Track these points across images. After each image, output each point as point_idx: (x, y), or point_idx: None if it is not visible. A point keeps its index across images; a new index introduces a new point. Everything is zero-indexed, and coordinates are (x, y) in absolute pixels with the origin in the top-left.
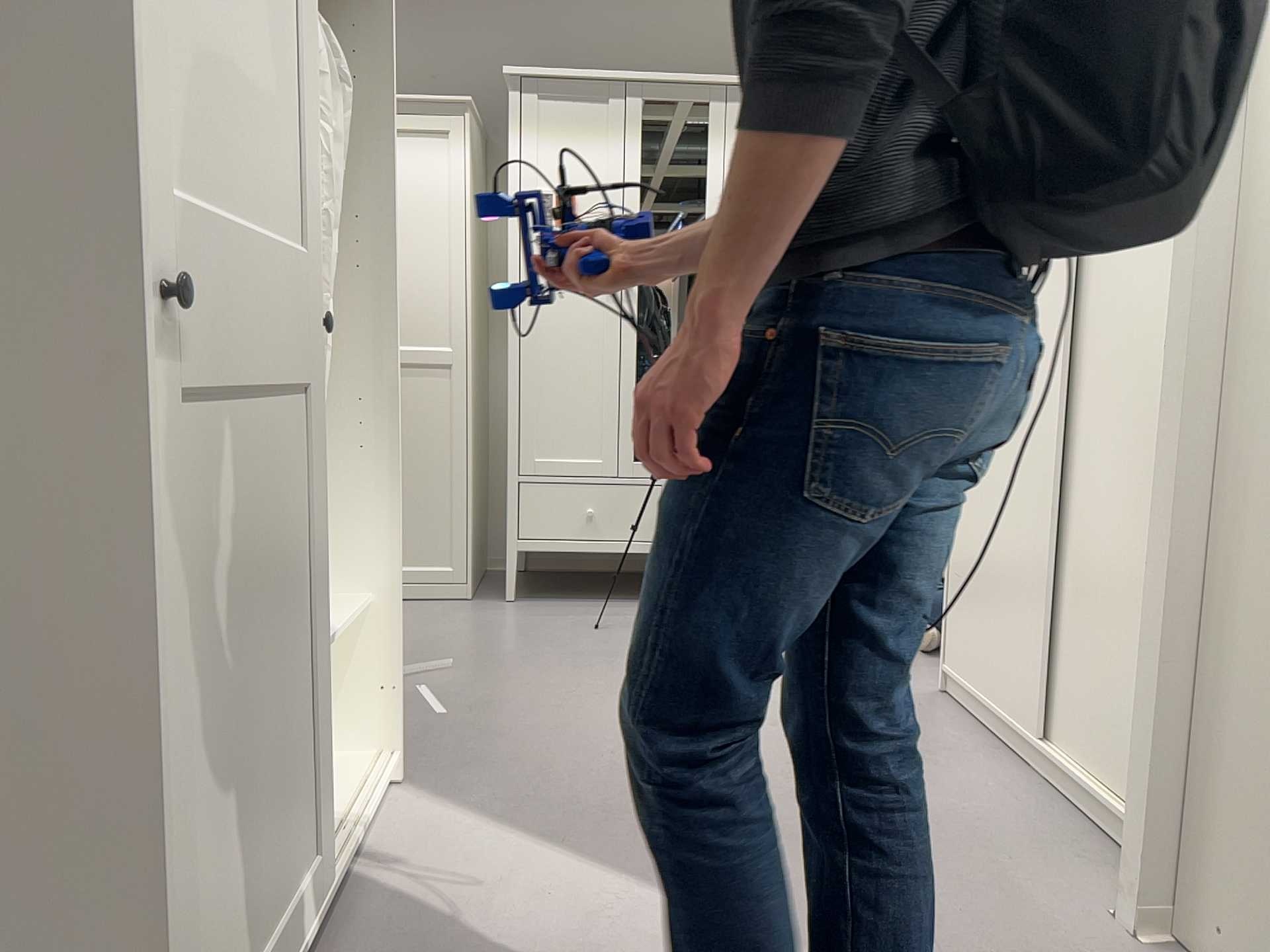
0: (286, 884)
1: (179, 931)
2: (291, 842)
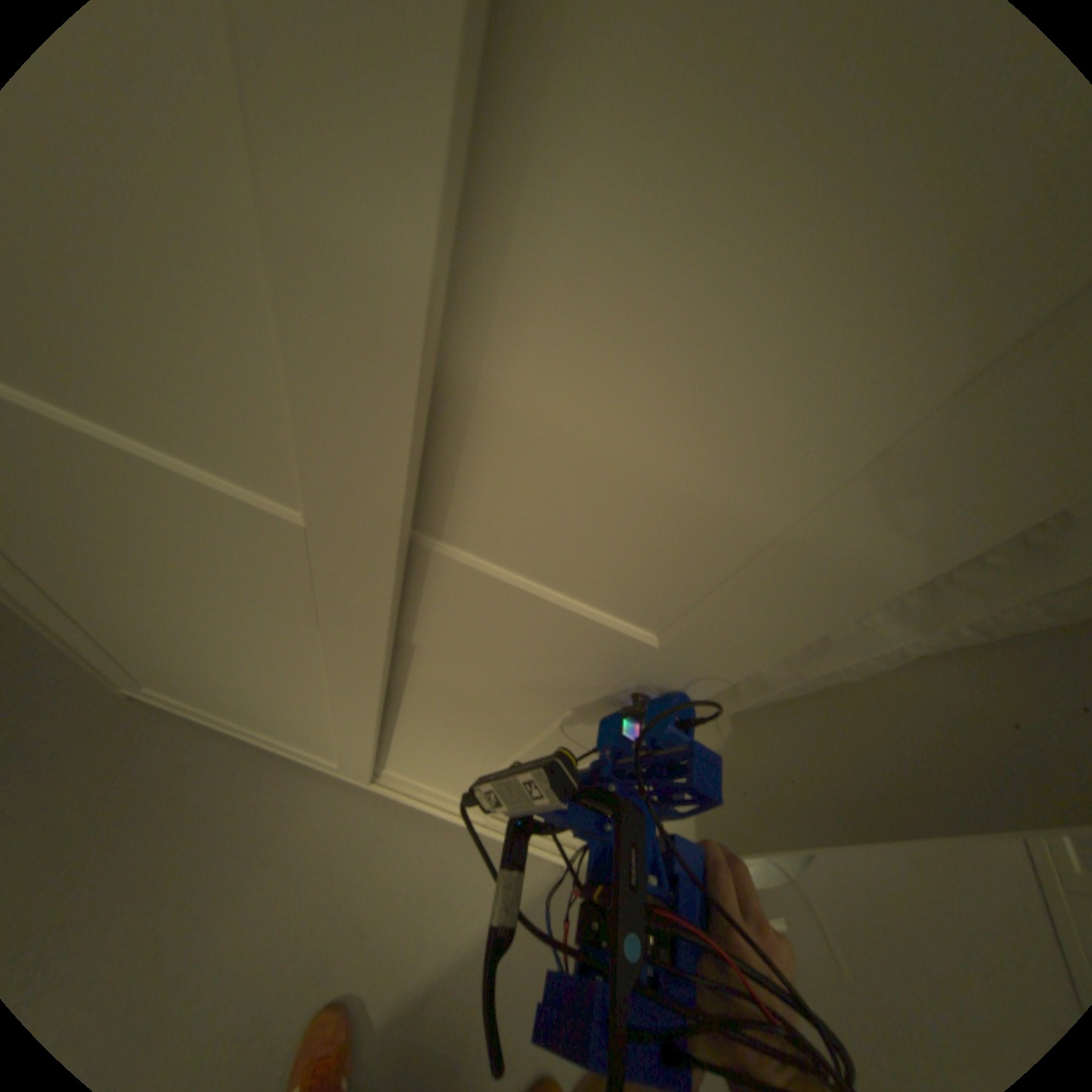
0: (296, 742)
1: (115, 656)
2: (307, 742)
